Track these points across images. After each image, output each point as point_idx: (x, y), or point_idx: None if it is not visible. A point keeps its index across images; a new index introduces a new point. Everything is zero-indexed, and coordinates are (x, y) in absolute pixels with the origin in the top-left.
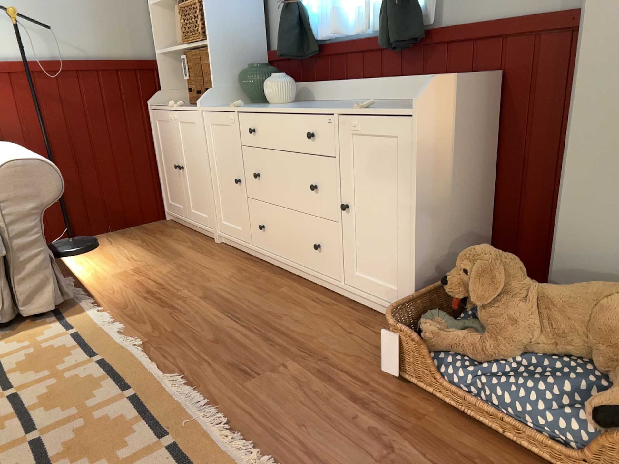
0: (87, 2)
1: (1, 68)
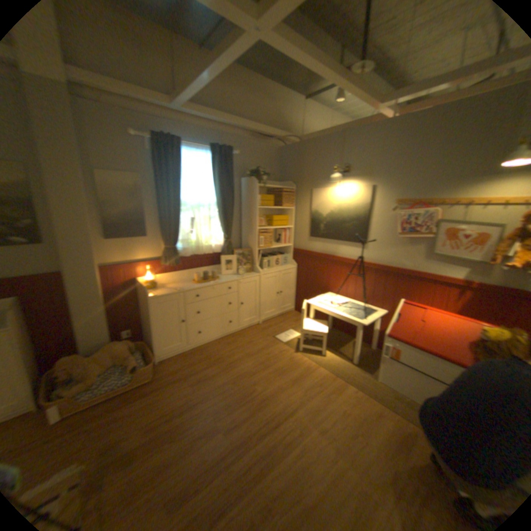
0: None
1: None
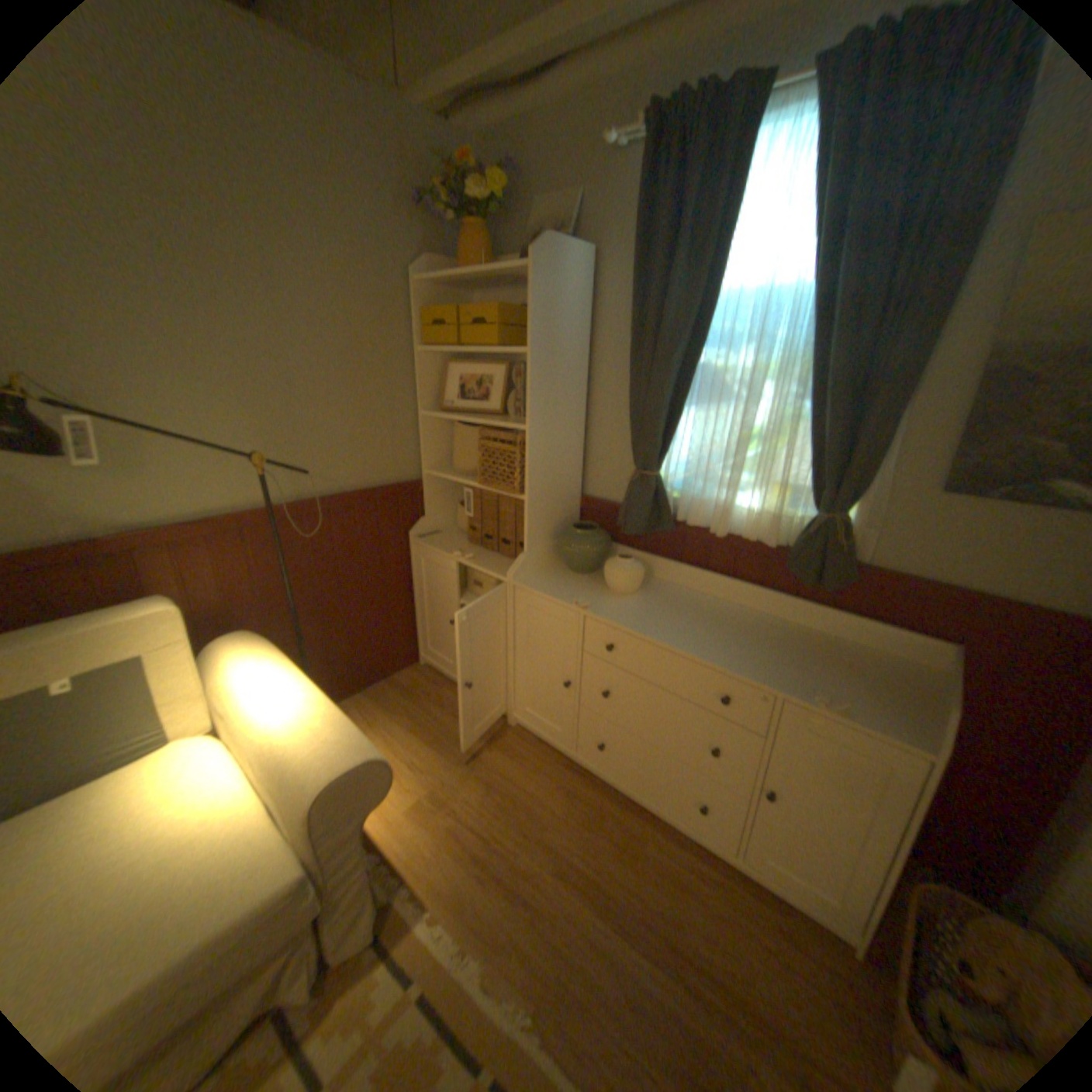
0: (344, 415)
1: (229, 523)
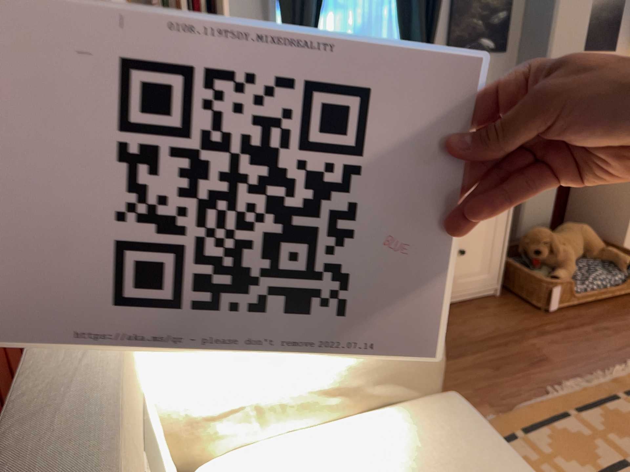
0: None
1: None
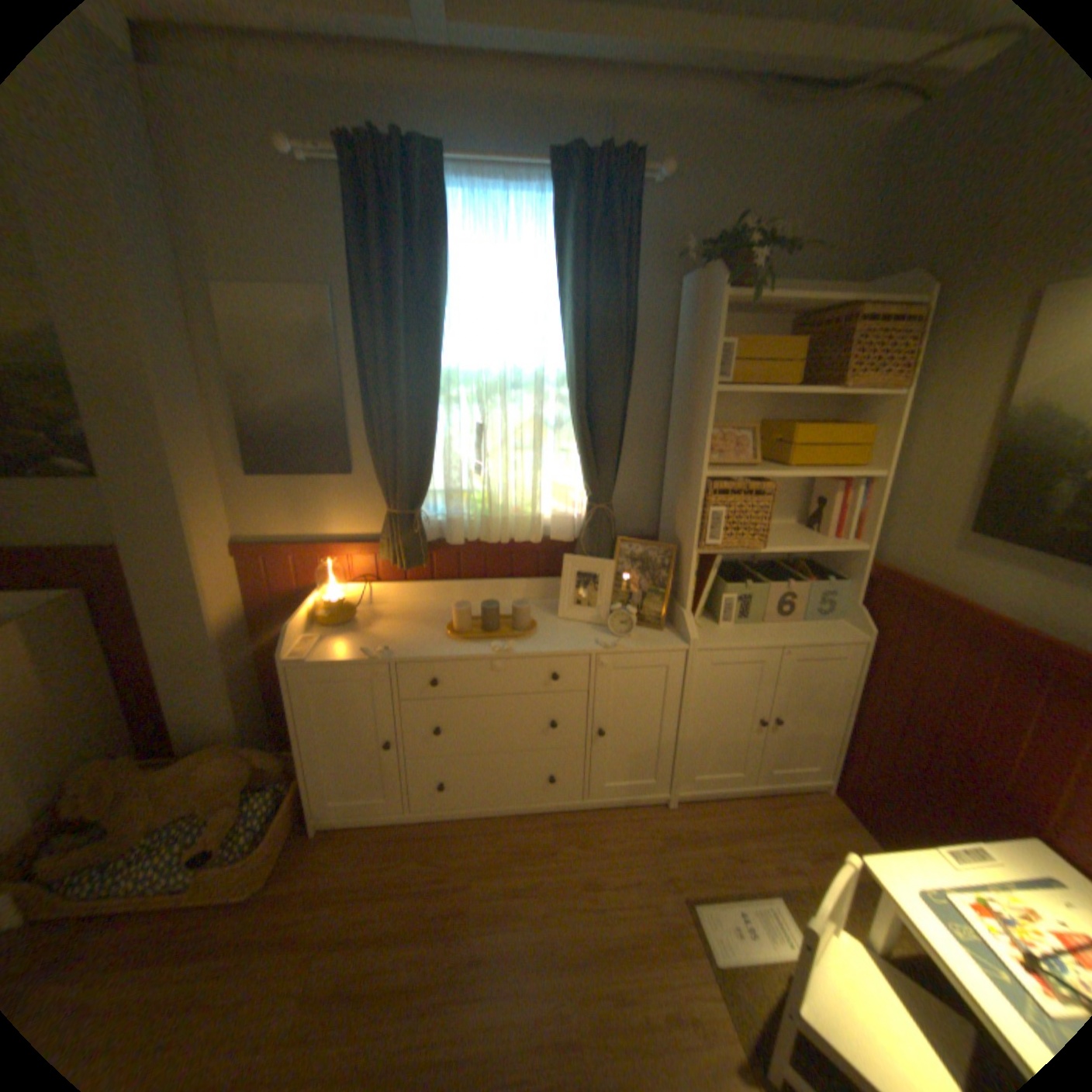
0: None
1: None
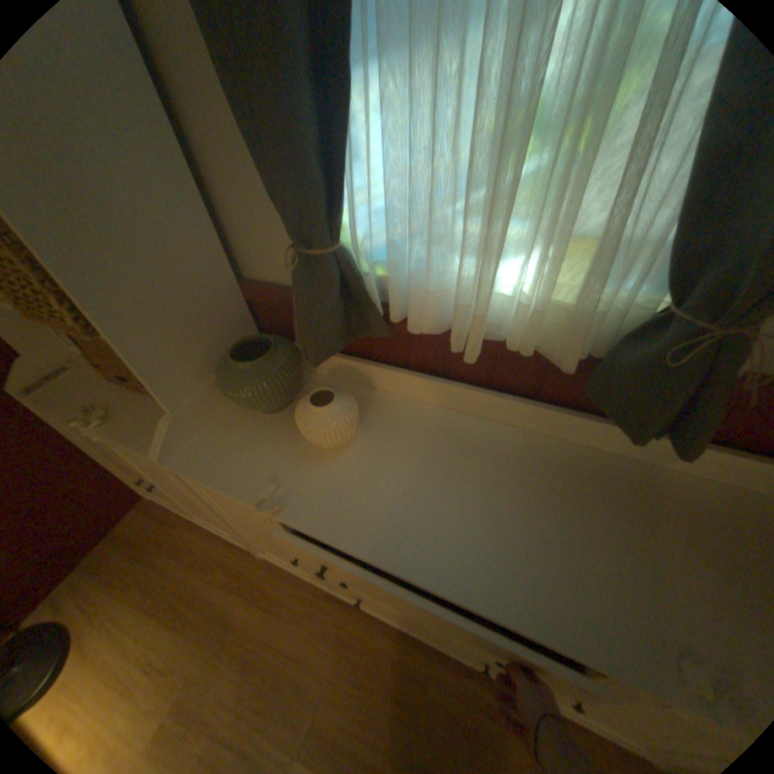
0: None
1: None
